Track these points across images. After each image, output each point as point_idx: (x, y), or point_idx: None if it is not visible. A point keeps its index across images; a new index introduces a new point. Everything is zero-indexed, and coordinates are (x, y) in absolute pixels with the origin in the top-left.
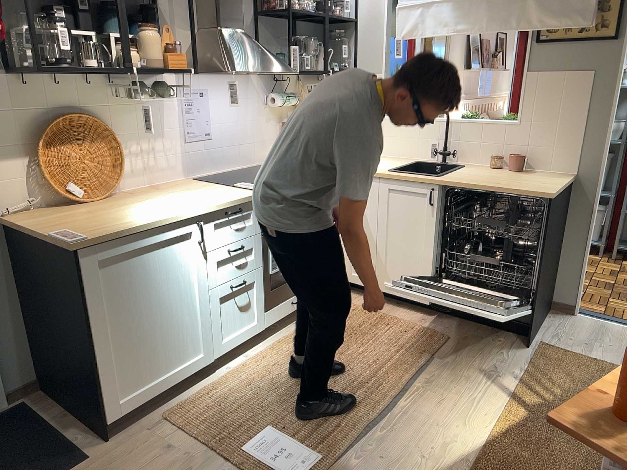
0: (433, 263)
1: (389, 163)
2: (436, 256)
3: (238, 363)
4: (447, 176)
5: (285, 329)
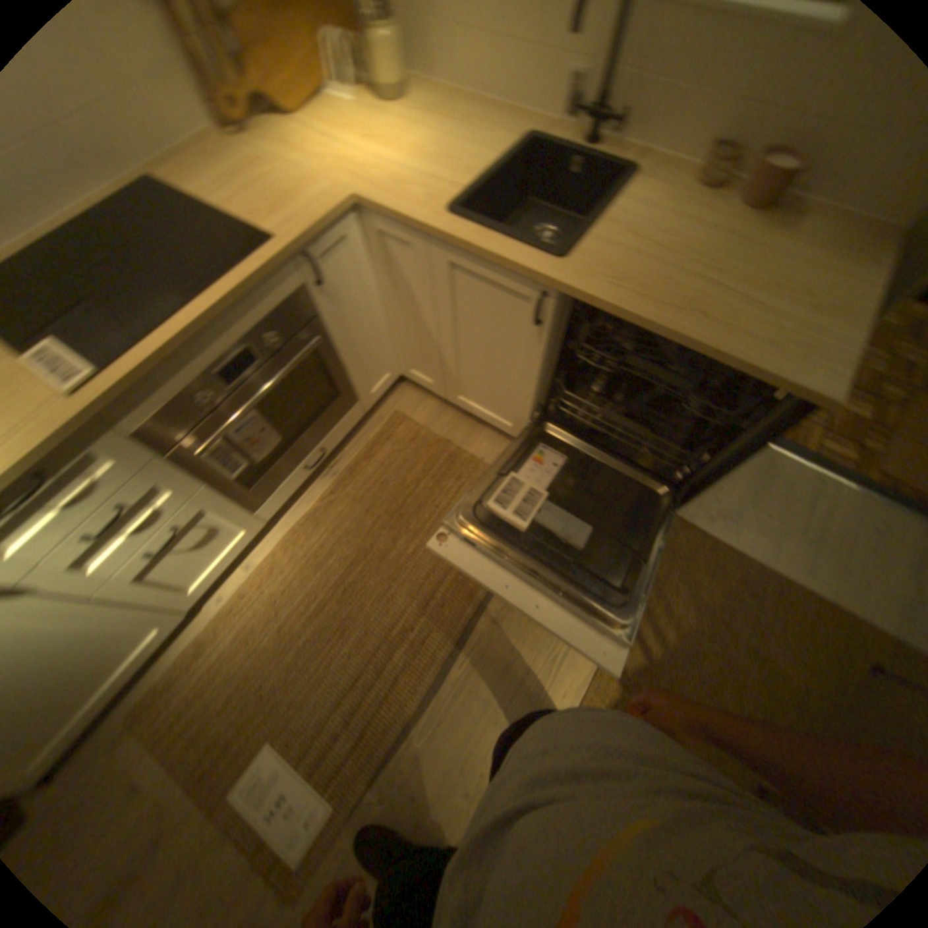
0: (532, 404)
1: (465, 144)
2: (537, 400)
3: (232, 583)
4: (582, 260)
5: (306, 491)
